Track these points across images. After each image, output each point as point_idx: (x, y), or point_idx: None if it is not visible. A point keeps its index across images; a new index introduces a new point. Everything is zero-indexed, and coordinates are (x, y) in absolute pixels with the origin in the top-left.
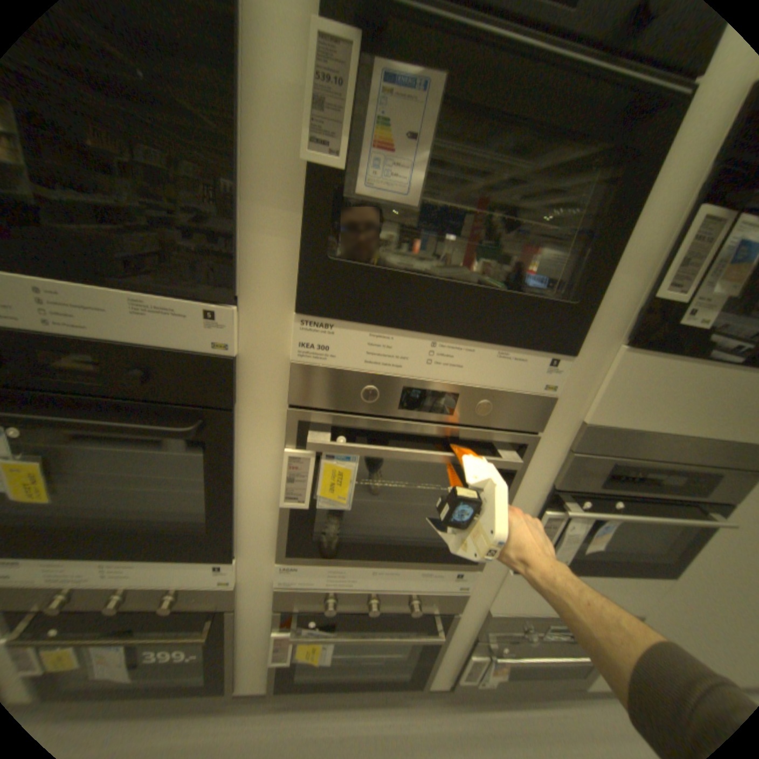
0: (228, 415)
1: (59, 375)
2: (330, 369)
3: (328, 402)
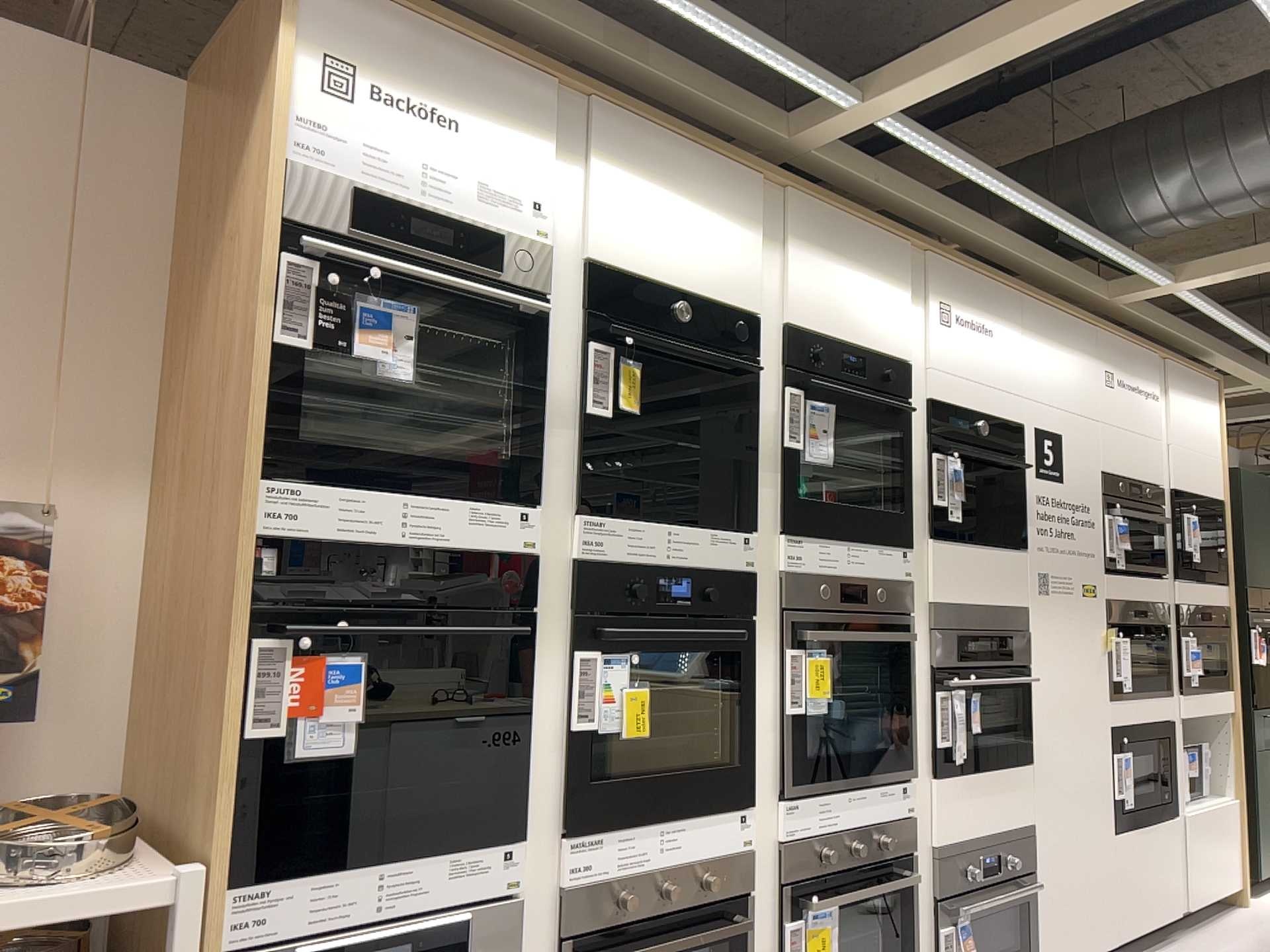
0: (748, 619)
1: (666, 597)
2: (795, 572)
3: (797, 599)
